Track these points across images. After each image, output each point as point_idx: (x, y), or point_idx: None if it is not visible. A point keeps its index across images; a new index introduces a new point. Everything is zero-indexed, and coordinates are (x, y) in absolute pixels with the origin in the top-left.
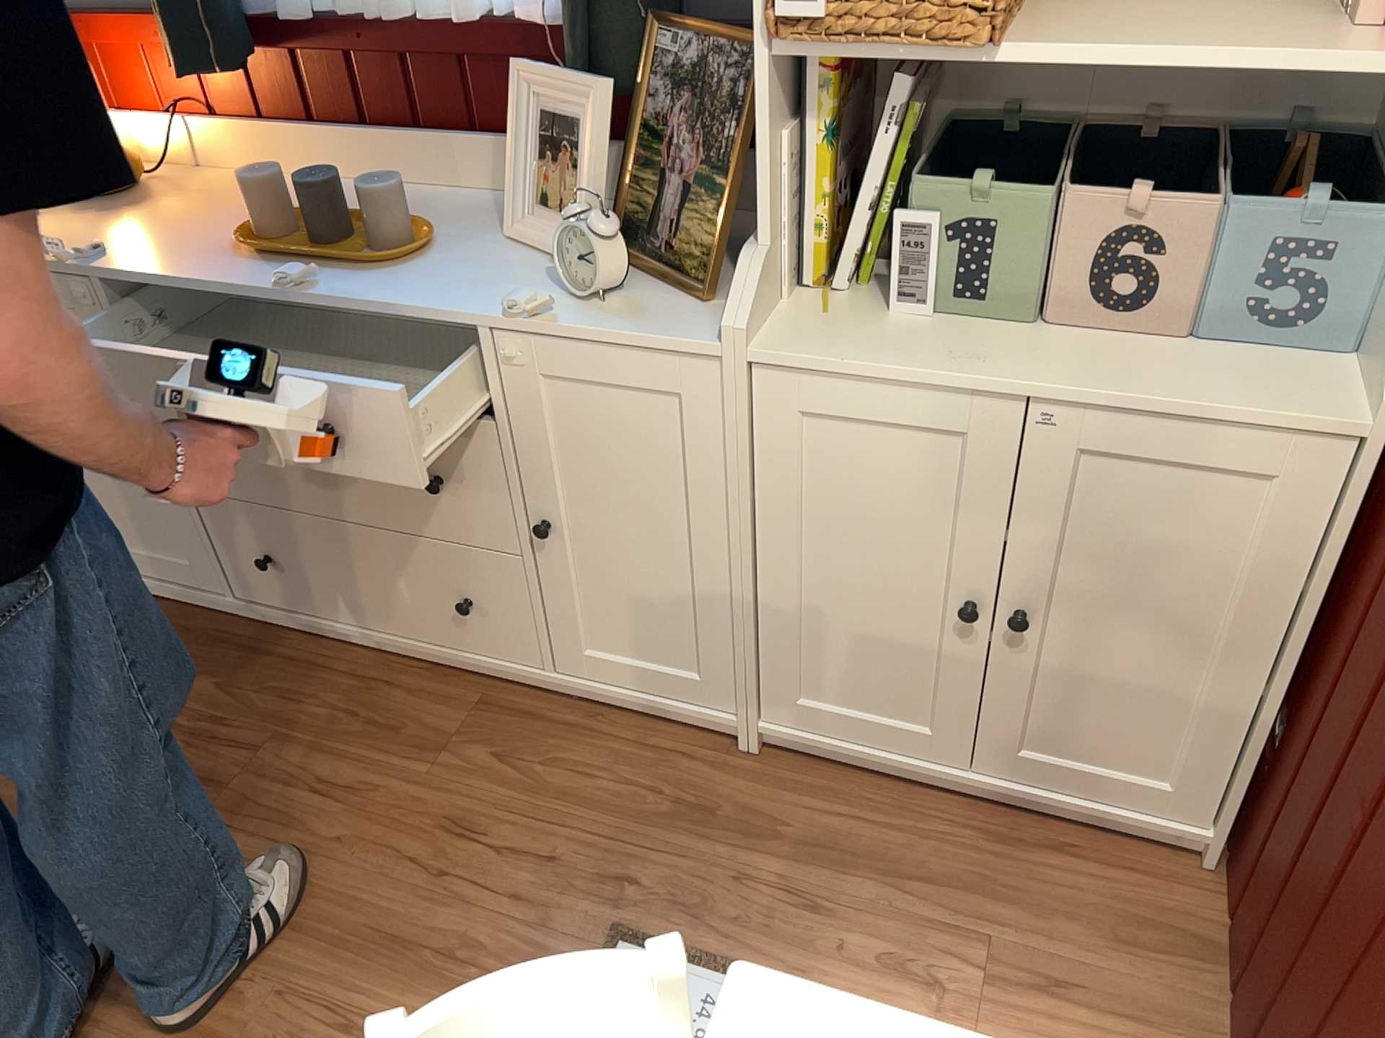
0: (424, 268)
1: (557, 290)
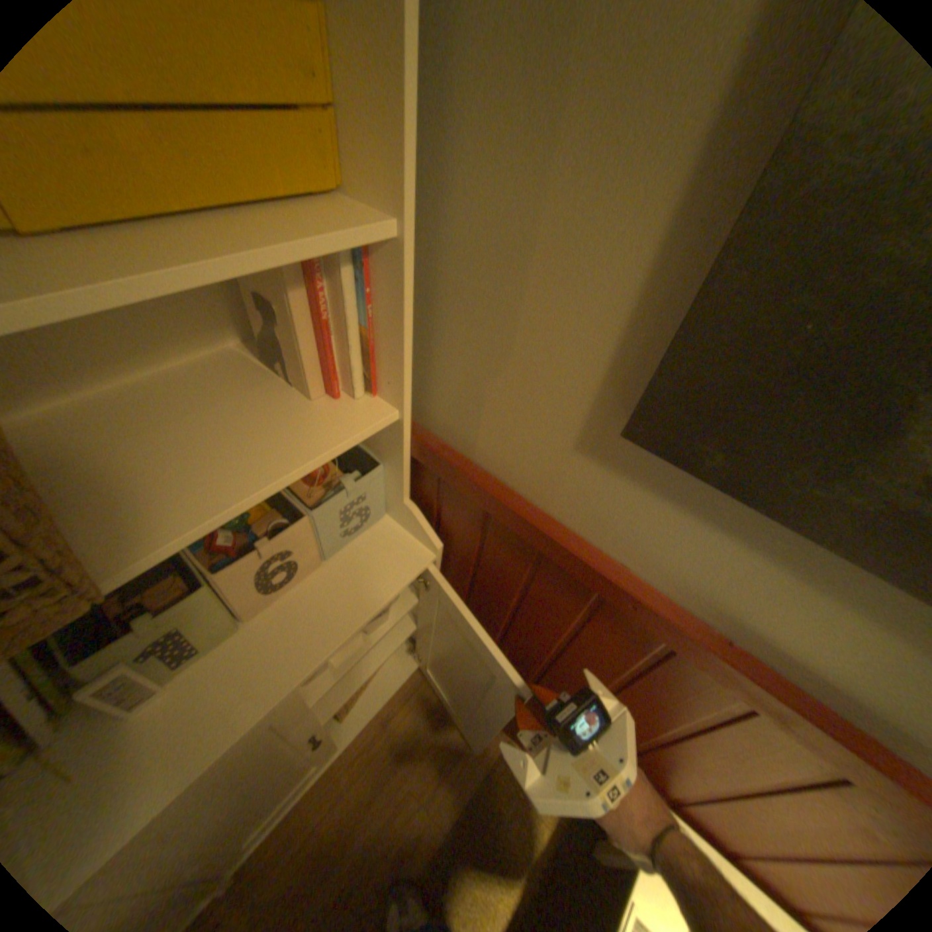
0: None
1: None
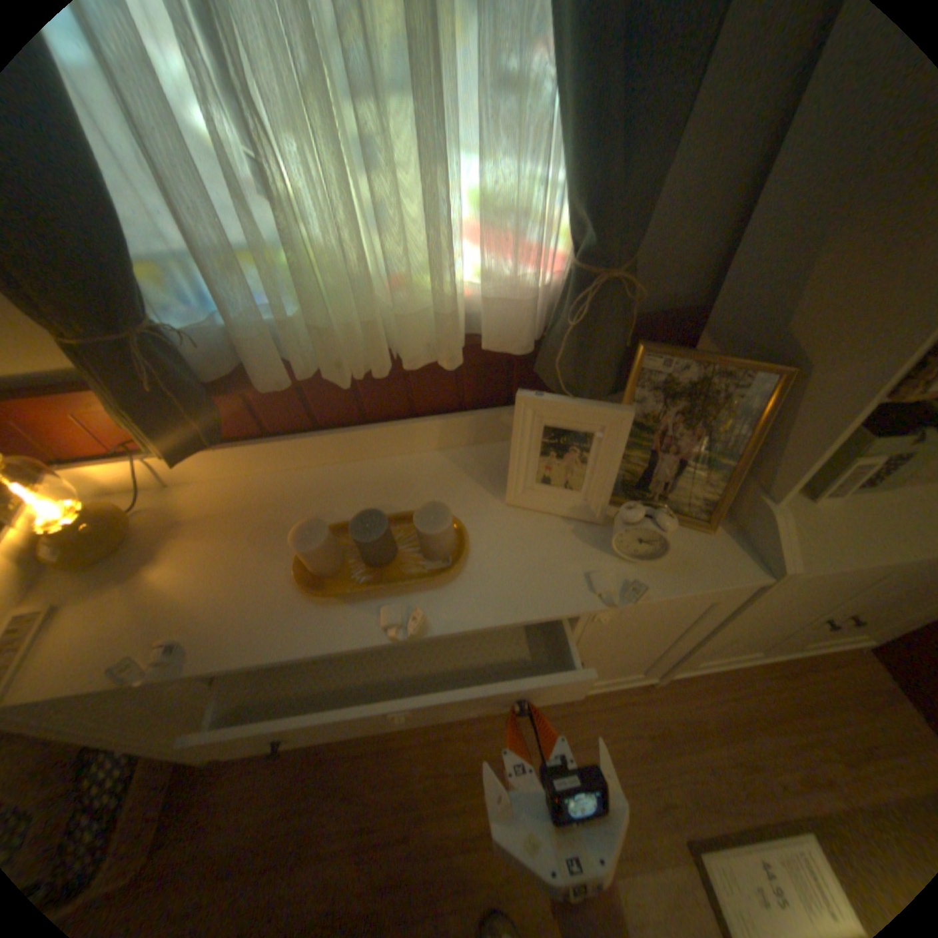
0: (475, 559)
1: (600, 553)
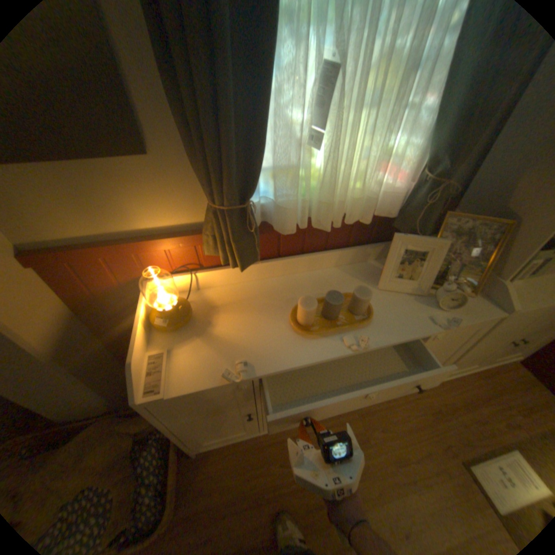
0: (375, 314)
1: (430, 308)
